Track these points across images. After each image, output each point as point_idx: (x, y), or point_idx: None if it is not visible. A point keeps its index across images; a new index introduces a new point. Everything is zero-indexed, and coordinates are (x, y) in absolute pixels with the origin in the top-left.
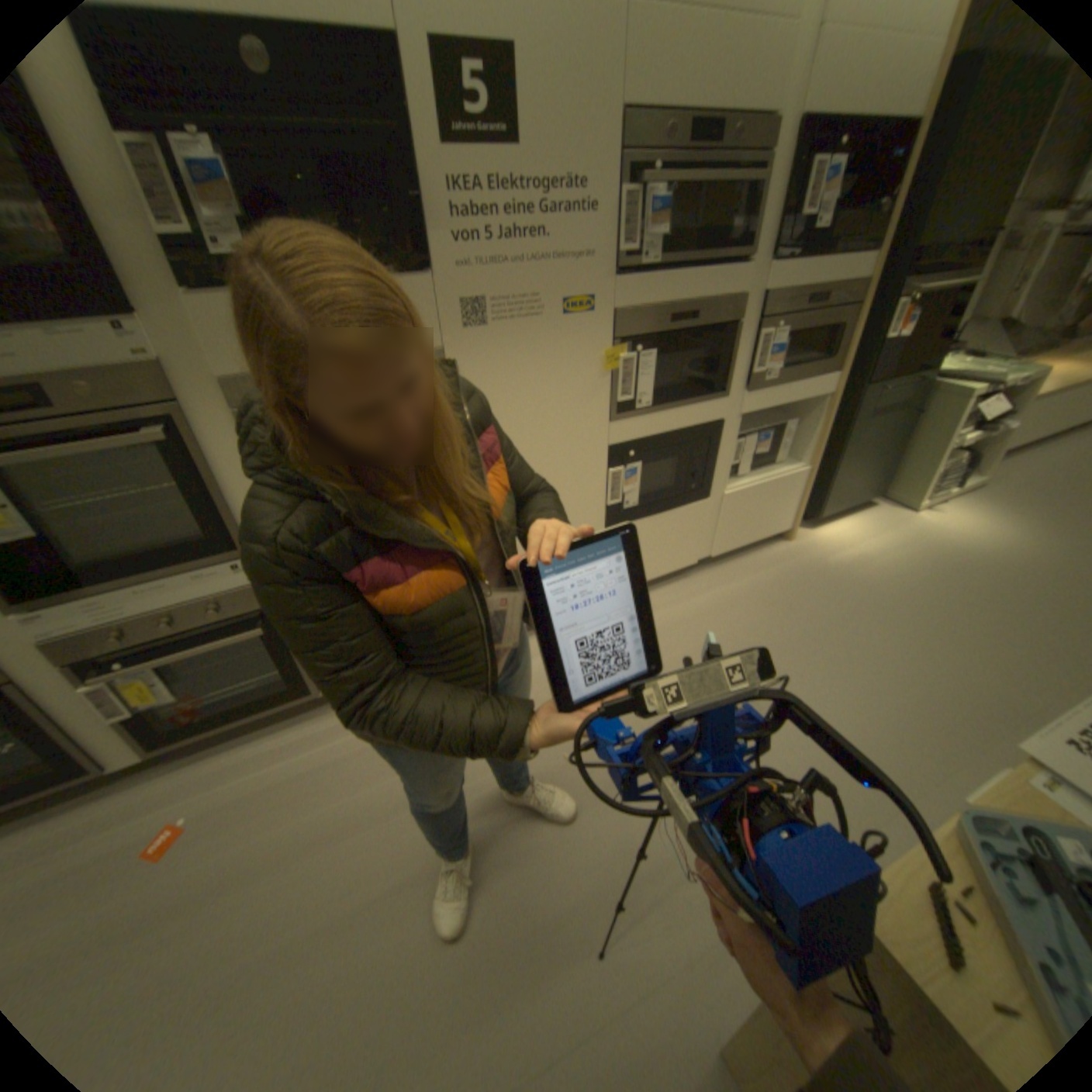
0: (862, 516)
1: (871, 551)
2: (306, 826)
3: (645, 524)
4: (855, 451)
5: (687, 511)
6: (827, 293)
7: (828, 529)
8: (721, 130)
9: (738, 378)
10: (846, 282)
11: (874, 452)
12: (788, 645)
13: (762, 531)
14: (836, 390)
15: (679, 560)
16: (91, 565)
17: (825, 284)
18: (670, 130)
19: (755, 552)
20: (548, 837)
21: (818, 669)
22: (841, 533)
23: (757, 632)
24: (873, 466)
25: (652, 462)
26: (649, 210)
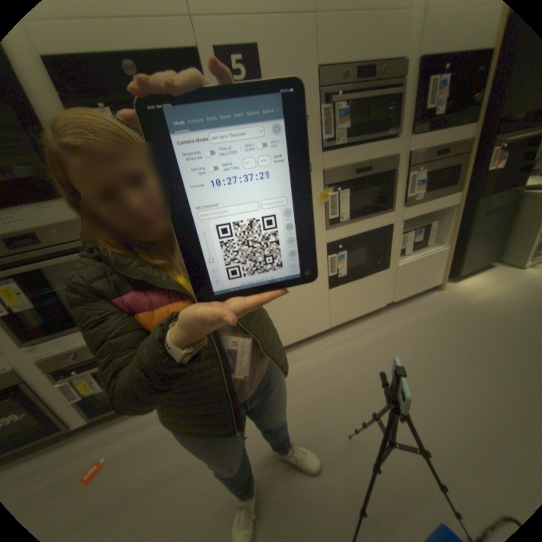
0: (487, 274)
1: (497, 294)
2: (165, 467)
3: (352, 285)
4: (477, 236)
5: (377, 276)
6: (447, 149)
7: (466, 282)
8: (374, 70)
9: (399, 200)
10: (458, 142)
11: (489, 236)
12: (451, 355)
13: (424, 285)
14: (460, 202)
15: (375, 305)
16: (61, 320)
17: (446, 144)
18: (345, 74)
19: (421, 298)
20: (303, 484)
21: (474, 371)
22: (475, 284)
23: (428, 347)
24: (490, 243)
25: (353, 250)
26: (337, 116)
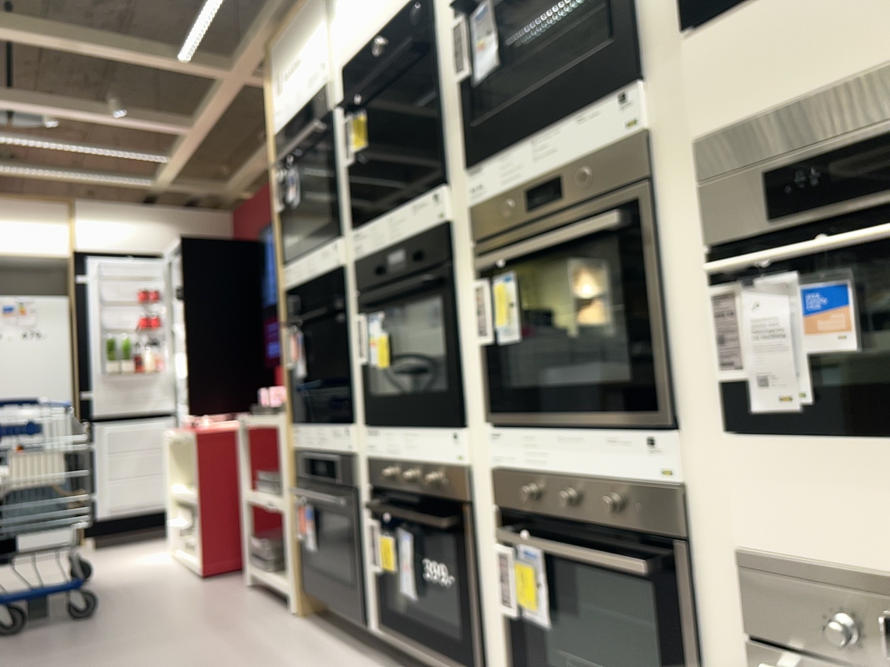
0: None
1: None
2: None
3: None
4: None
5: None
6: None
7: None
8: None
9: None
10: None
11: None
12: None
13: None
14: None
15: None
16: (547, 390)
17: None
18: None
19: None
20: None
21: None
22: None
23: None
24: None
25: None
26: None
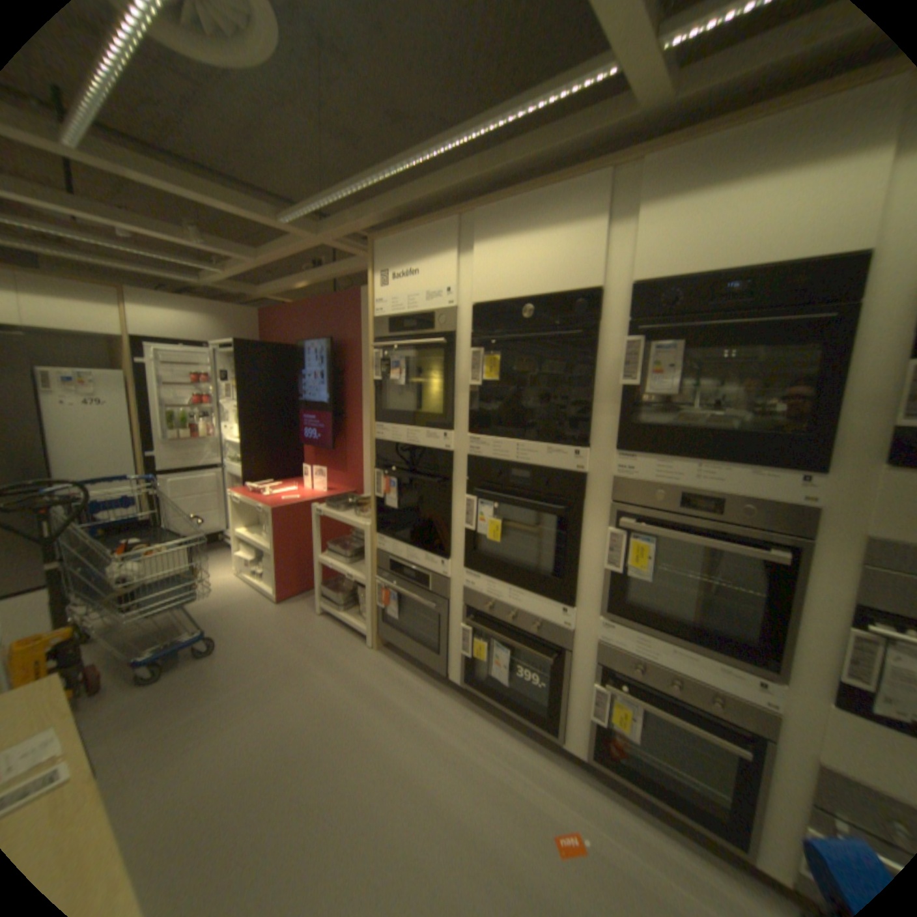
0: None
1: None
2: None
3: None
4: None
5: None
6: None
7: None
8: None
9: None
10: None
11: None
12: None
13: None
14: None
15: None
16: (664, 617)
17: None
18: None
19: None
20: None
21: None
22: None
23: None
24: None
25: None
26: None
